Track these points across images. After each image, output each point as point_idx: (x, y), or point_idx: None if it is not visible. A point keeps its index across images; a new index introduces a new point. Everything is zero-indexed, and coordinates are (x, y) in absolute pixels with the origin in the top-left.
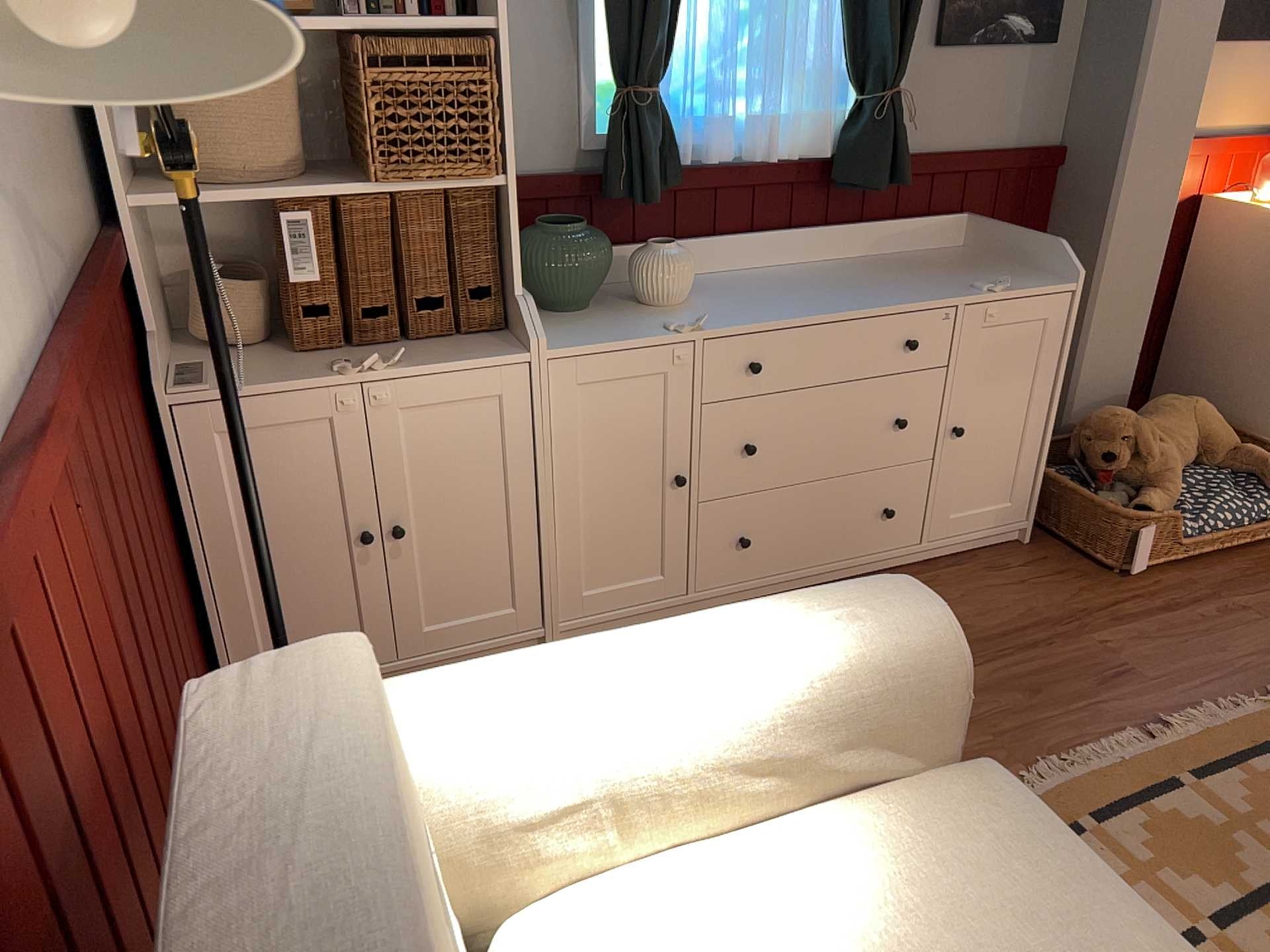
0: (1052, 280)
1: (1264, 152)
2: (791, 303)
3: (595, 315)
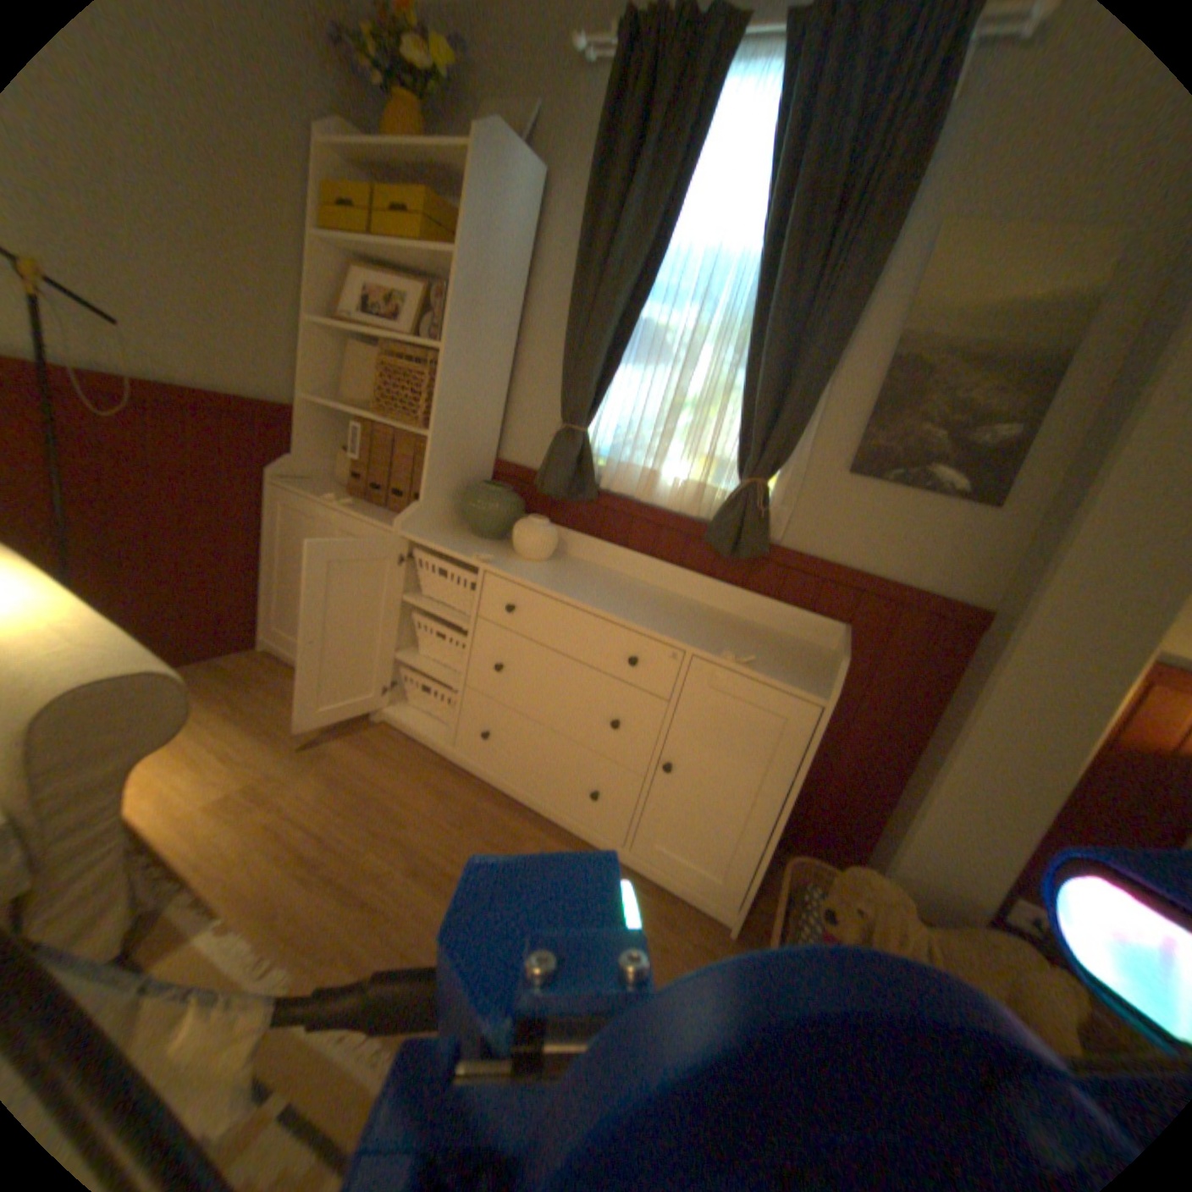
0: (815, 689)
1: None
2: (581, 589)
3: (481, 543)
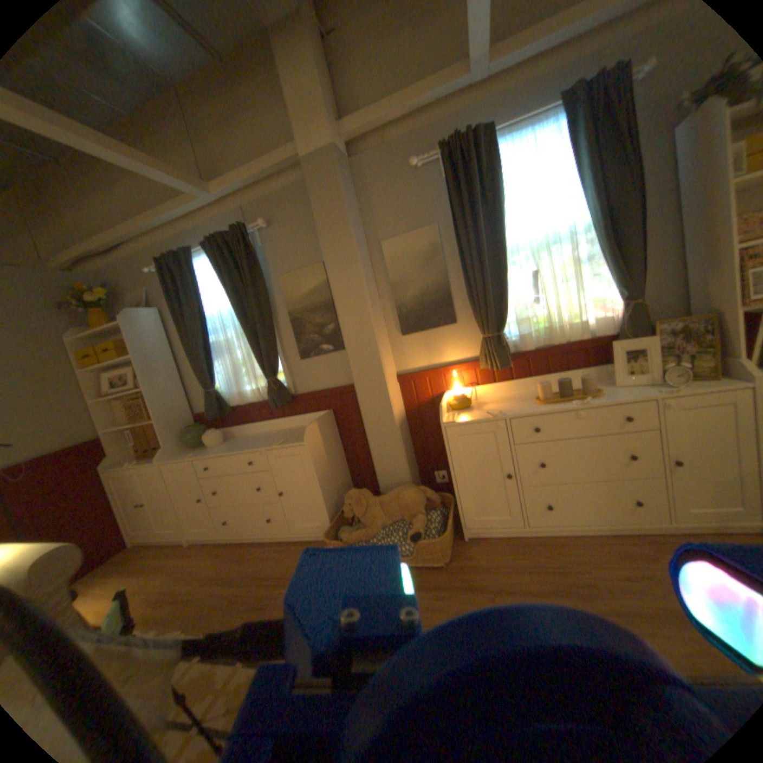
0: (303, 439)
1: (465, 370)
2: (229, 448)
3: (193, 450)
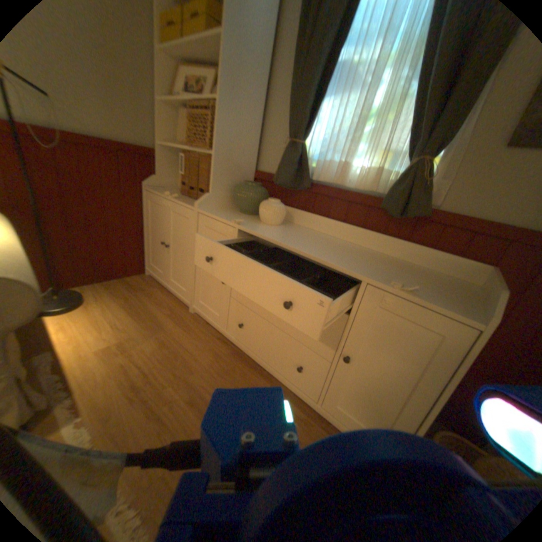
0: (473, 315)
1: None
2: (296, 240)
3: (243, 216)
